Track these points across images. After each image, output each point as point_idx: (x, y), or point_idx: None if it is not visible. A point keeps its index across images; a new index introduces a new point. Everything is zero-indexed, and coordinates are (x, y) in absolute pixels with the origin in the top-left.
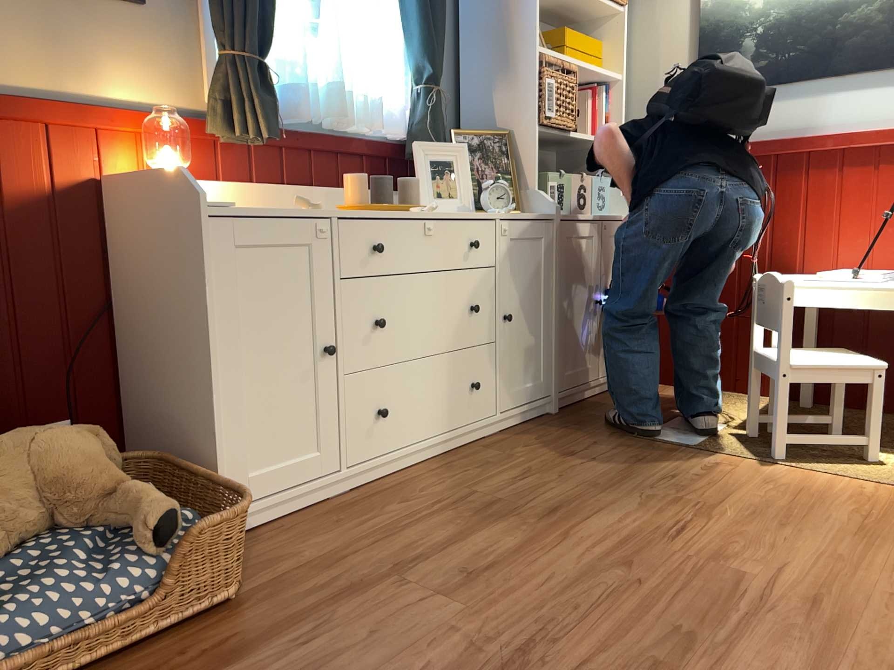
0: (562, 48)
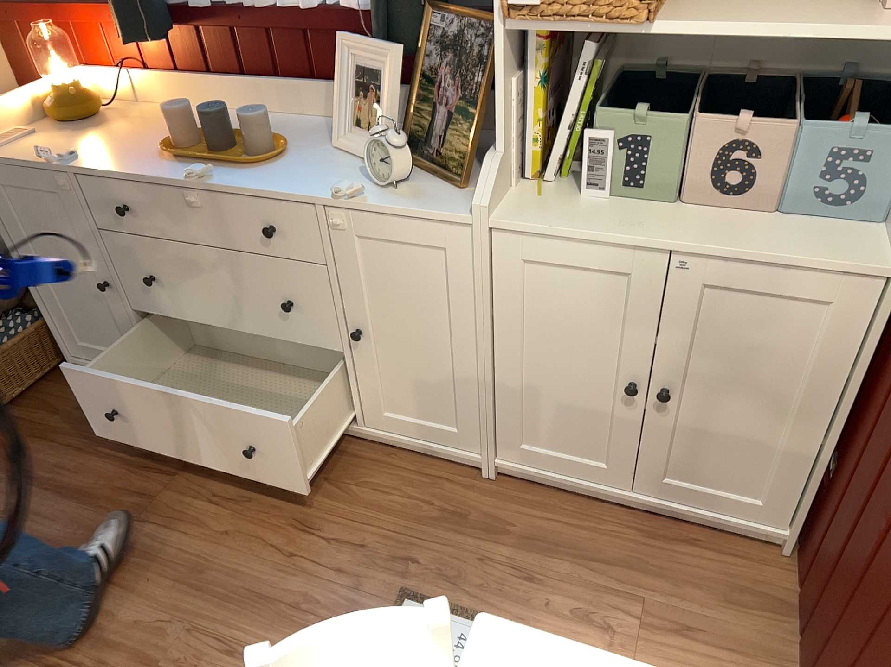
0: None
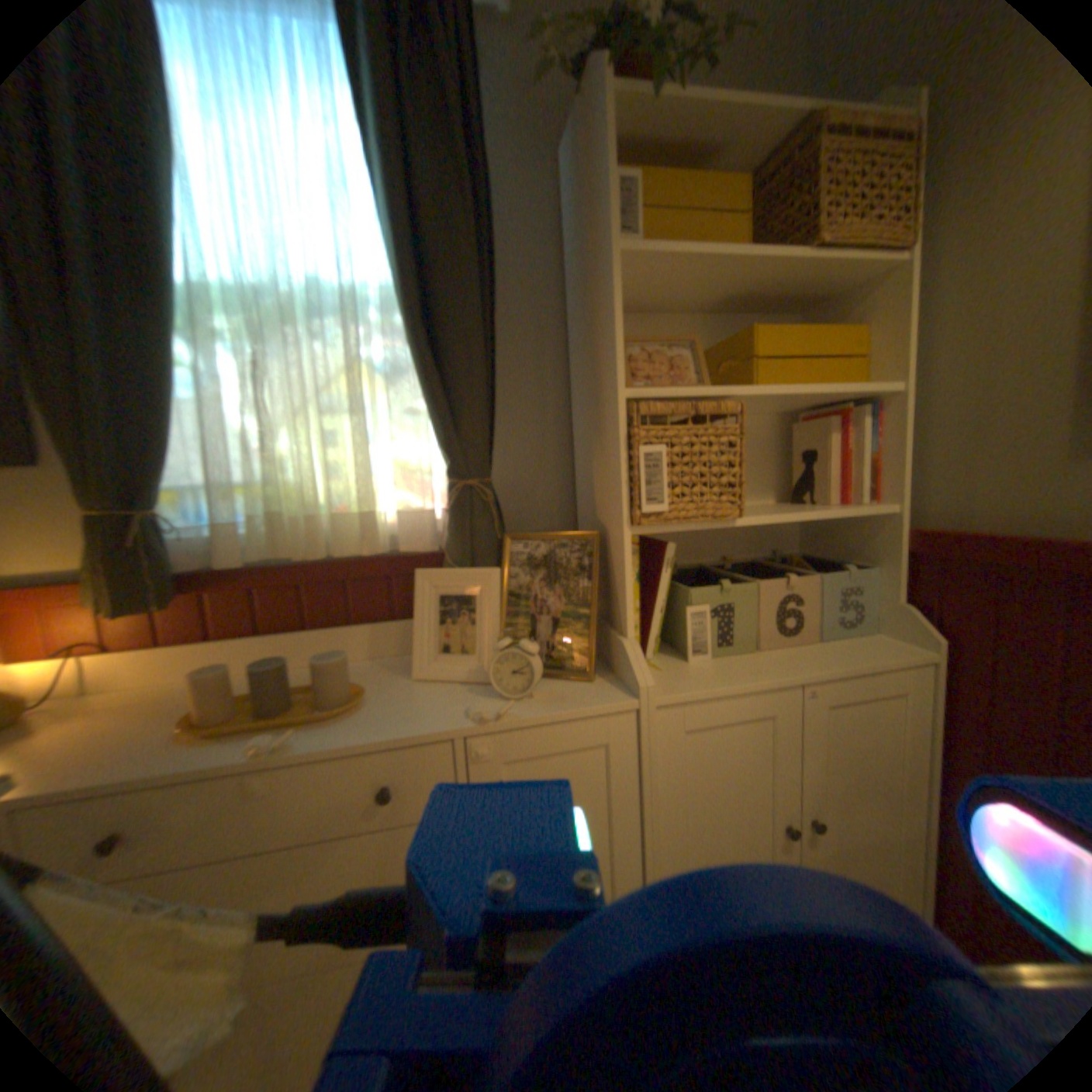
0: (753, 361)
